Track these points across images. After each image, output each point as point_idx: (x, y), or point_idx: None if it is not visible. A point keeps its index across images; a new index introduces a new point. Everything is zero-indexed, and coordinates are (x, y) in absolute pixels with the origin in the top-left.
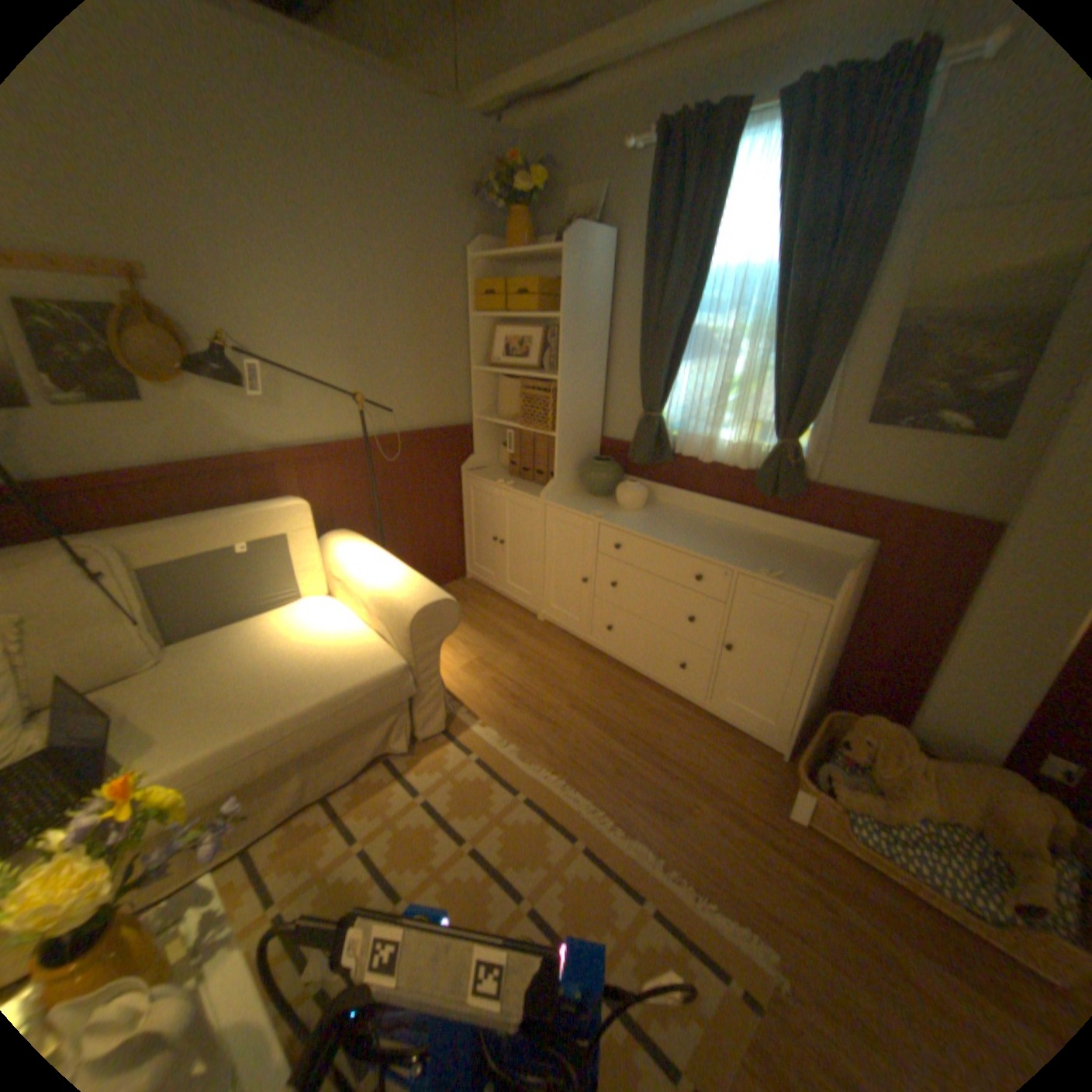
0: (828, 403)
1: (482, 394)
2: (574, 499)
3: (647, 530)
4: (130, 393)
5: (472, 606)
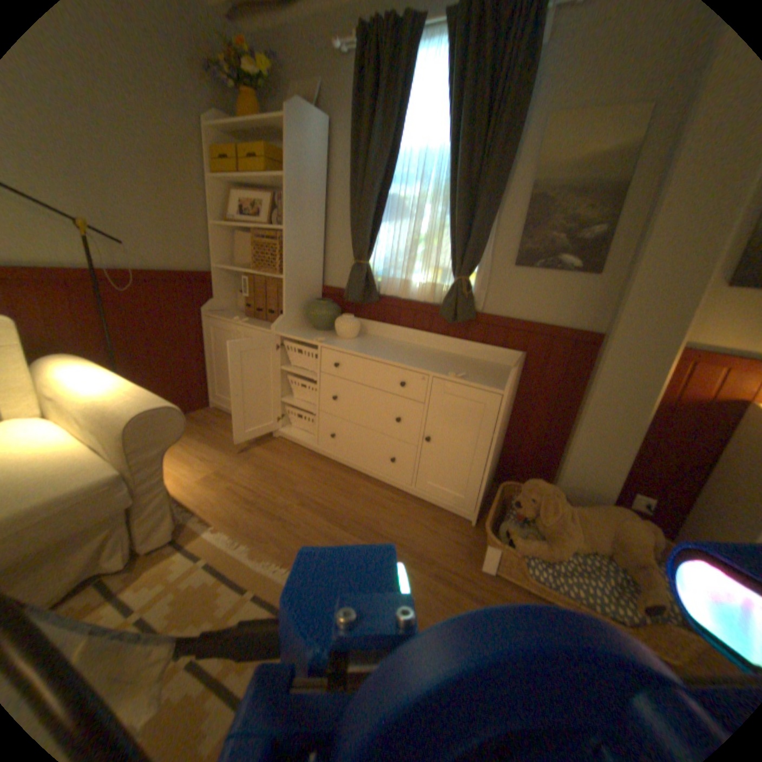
0: (487, 250)
1: (219, 246)
2: (301, 331)
3: (361, 350)
4: None
5: (213, 429)
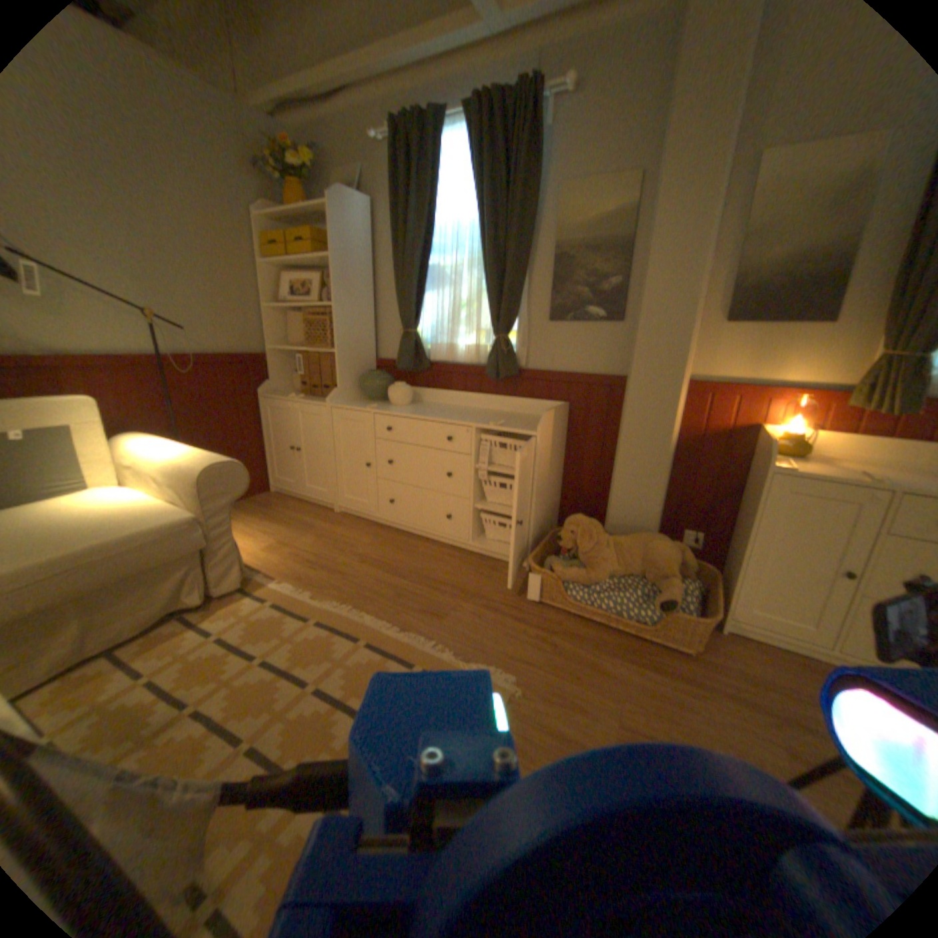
0: (522, 309)
1: (271, 328)
2: (355, 402)
3: (410, 412)
4: None
5: (274, 509)
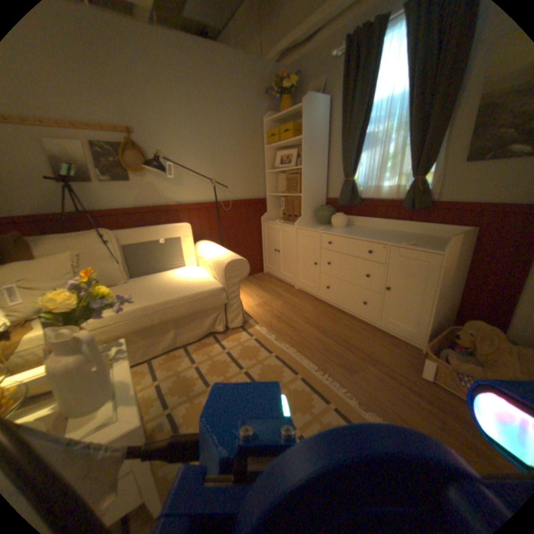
0: (441, 155)
1: (270, 183)
2: (311, 225)
3: (345, 232)
4: (124, 177)
5: (264, 282)
